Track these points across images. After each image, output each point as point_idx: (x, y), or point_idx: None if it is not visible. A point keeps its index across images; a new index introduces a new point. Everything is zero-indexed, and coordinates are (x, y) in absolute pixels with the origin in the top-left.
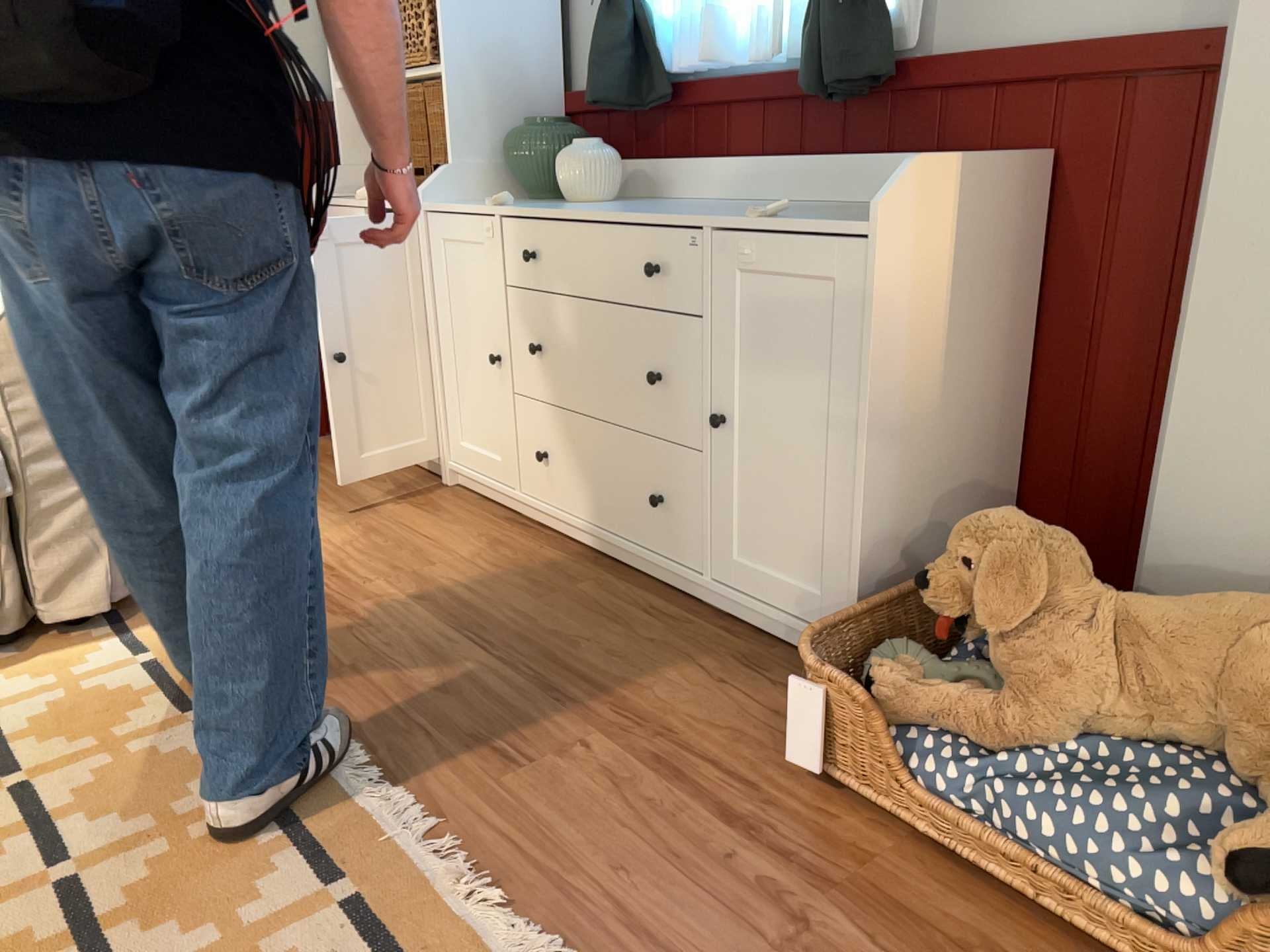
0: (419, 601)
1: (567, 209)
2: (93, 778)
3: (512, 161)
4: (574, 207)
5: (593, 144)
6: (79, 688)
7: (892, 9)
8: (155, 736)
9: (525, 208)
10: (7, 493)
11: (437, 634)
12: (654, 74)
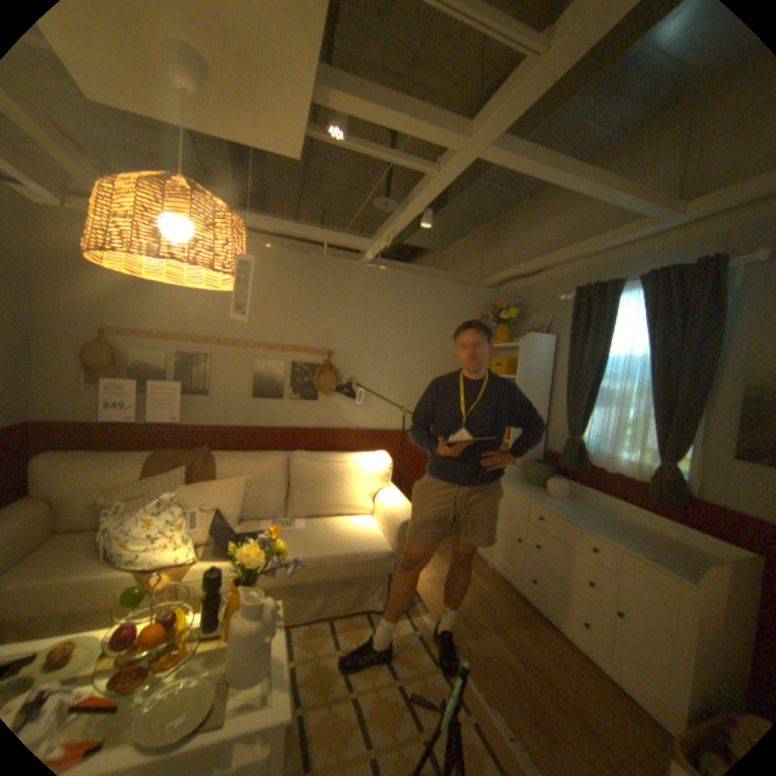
0: (497, 634)
1: (556, 508)
2: (420, 693)
3: (525, 468)
4: (555, 501)
5: (561, 480)
6: (403, 643)
7: (689, 479)
8: (432, 678)
9: (539, 499)
10: (392, 573)
11: (507, 655)
12: (584, 461)
